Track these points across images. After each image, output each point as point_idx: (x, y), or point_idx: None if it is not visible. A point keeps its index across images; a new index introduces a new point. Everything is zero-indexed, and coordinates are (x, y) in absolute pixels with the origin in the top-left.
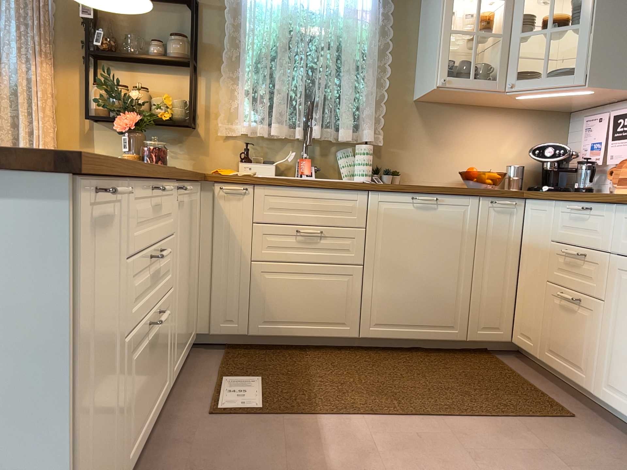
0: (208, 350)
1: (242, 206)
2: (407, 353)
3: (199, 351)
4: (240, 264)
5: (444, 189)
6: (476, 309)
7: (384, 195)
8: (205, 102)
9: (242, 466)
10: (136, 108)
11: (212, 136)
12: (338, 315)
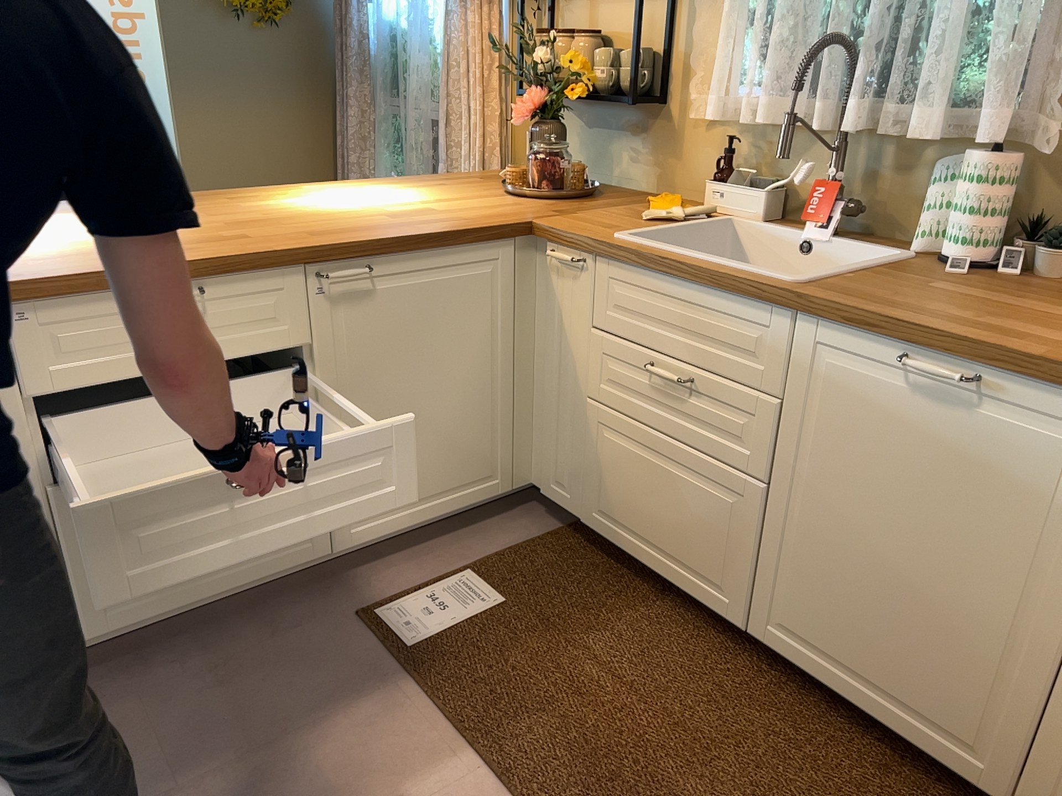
0: (546, 515)
1: (580, 292)
2: (852, 725)
3: (534, 509)
4: (575, 396)
5: (1001, 357)
6: (1055, 749)
7: (829, 330)
8: (681, 49)
9: (256, 702)
10: (547, 79)
11: (687, 120)
12: (709, 562)
